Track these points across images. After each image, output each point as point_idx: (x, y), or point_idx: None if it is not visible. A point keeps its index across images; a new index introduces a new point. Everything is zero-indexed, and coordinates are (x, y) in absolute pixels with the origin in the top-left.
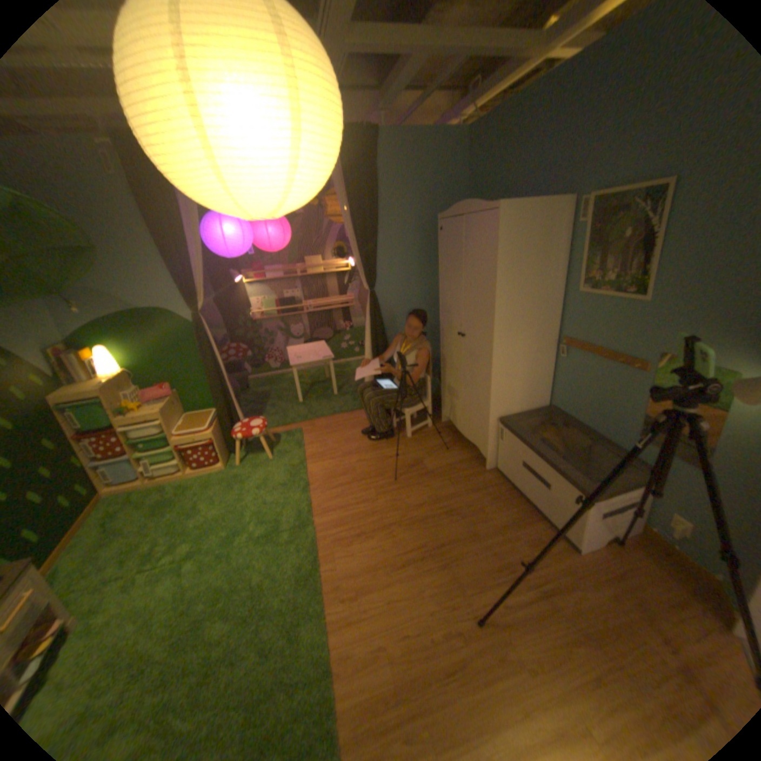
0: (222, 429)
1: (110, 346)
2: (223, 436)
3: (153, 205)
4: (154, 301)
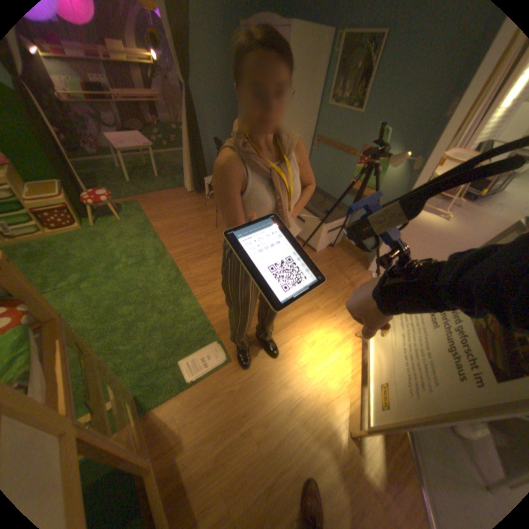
0: (68, 198)
1: None
2: (70, 203)
3: None
4: None
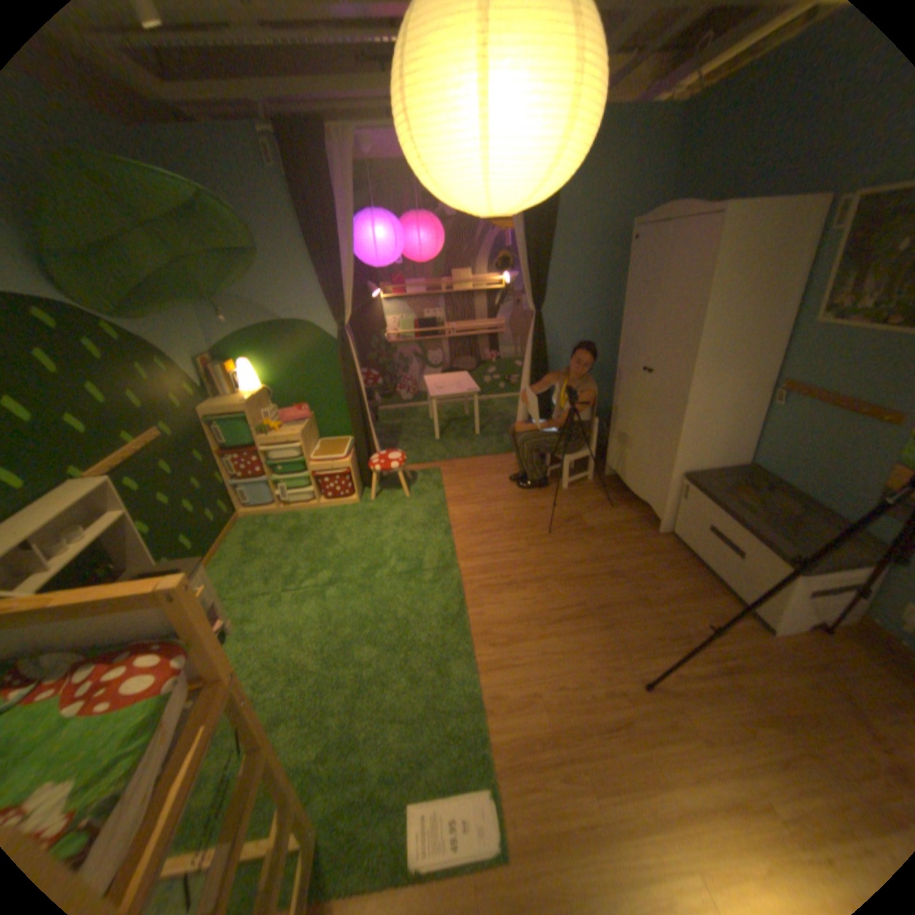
0: (357, 460)
1: (252, 360)
2: (358, 467)
3: (309, 203)
4: (299, 313)
